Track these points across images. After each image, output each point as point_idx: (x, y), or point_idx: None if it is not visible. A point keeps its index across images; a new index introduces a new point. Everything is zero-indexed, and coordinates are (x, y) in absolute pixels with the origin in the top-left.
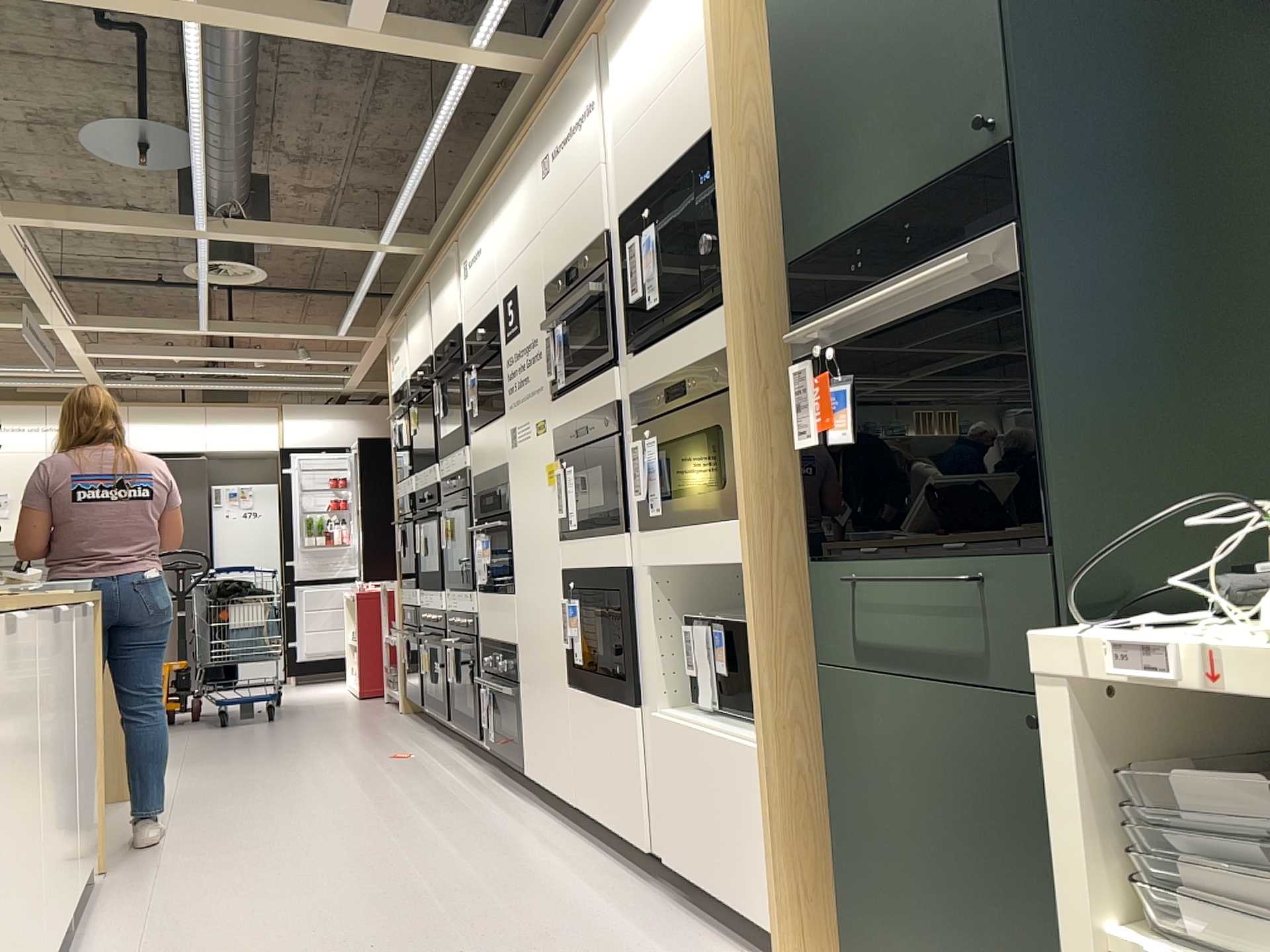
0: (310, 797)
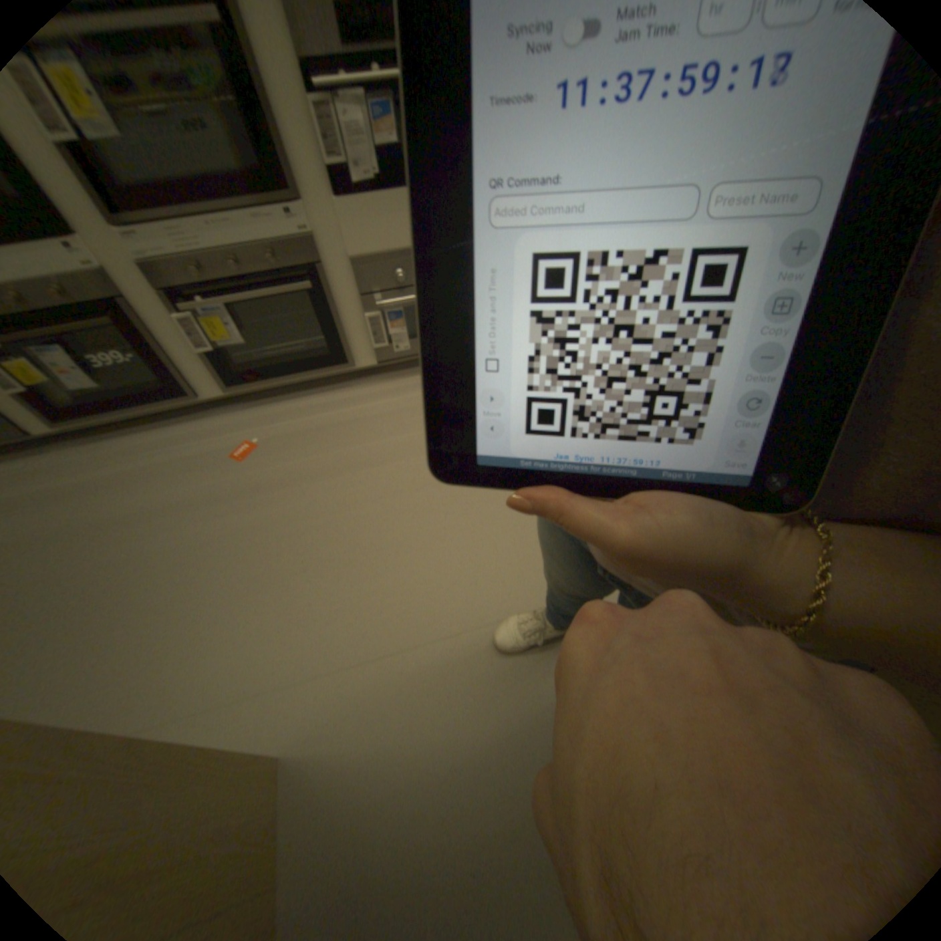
0: (395, 504)
